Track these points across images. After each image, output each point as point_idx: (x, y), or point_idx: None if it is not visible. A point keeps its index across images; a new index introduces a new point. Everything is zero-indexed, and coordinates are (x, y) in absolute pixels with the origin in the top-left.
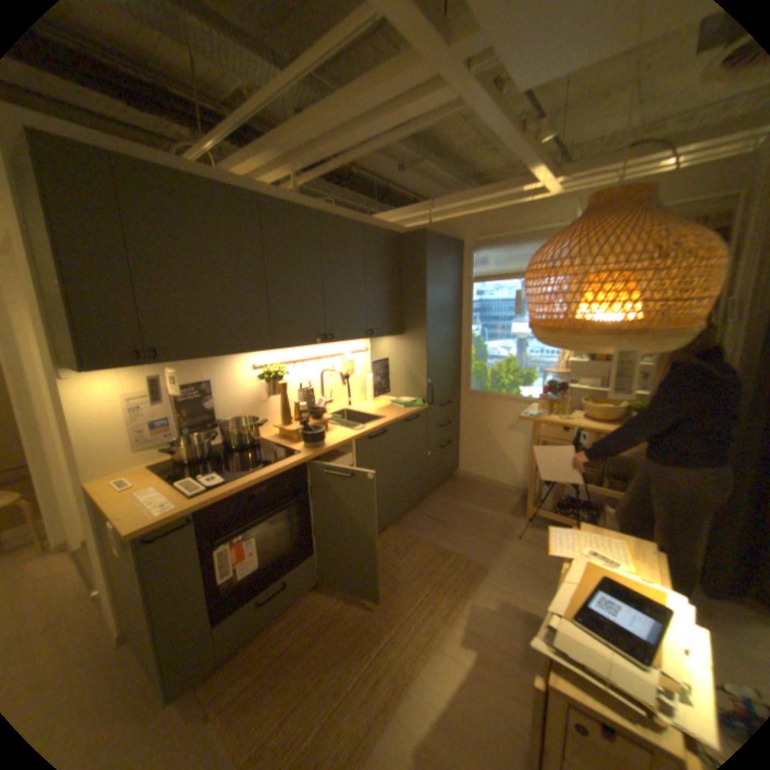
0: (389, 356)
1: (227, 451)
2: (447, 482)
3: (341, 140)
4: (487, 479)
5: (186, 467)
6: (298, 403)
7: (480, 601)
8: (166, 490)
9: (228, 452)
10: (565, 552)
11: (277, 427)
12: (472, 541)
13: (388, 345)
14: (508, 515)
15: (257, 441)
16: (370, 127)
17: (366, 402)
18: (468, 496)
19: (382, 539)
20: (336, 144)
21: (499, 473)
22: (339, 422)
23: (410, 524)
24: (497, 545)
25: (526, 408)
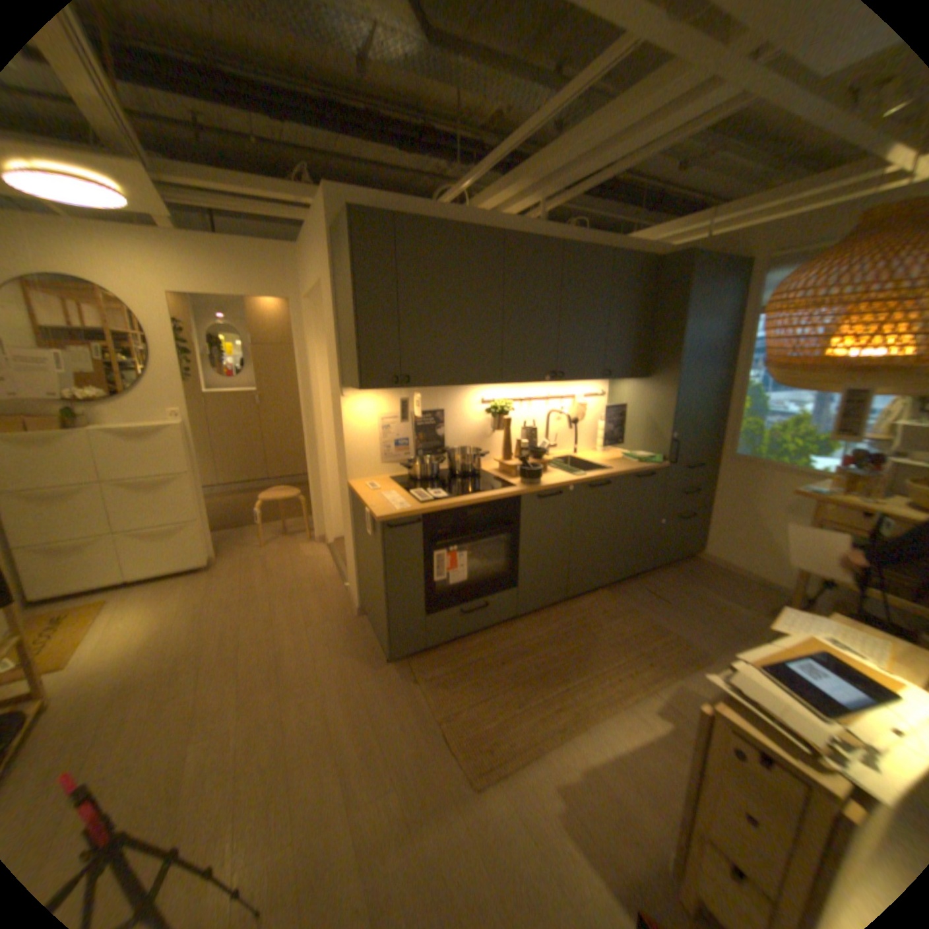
0: (628, 402)
1: (450, 476)
2: (685, 563)
3: (595, 161)
4: (744, 571)
5: (418, 482)
6: (519, 442)
7: (693, 685)
8: (404, 495)
9: (451, 477)
10: (794, 631)
11: (496, 461)
12: (701, 629)
13: (629, 389)
14: (762, 615)
15: (477, 471)
16: (628, 143)
17: (593, 452)
18: (711, 583)
19: (590, 599)
20: (589, 165)
21: (762, 565)
22: (559, 467)
23: (626, 594)
24: (735, 641)
25: (817, 486)
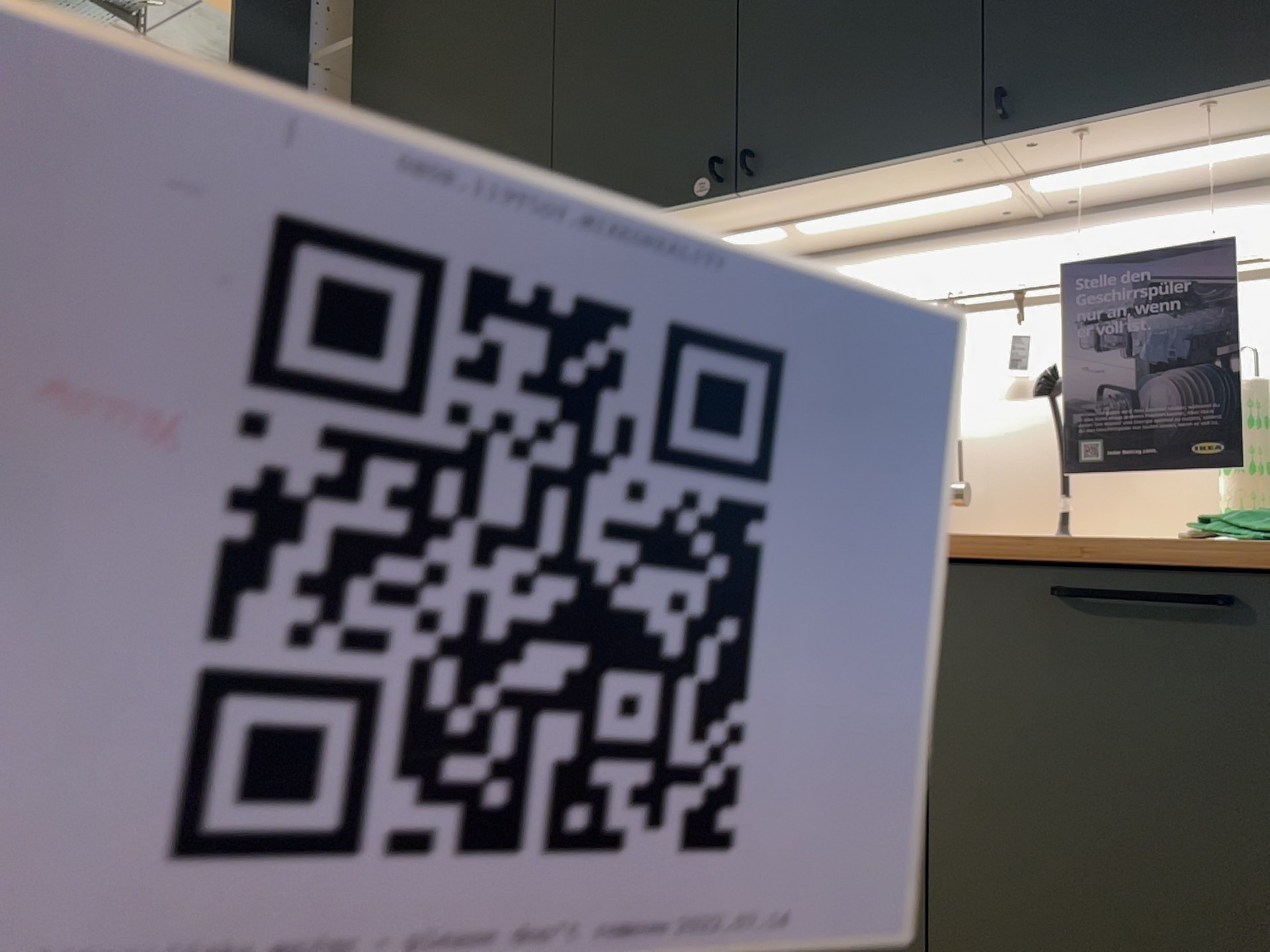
0: None
1: None
2: None
3: None
4: None
5: None
6: None
7: None
8: None
9: None
10: None
11: None
12: None
13: None
14: None
15: None
16: None
17: None
18: None
19: None
20: None
21: None
22: None
23: None
24: None
25: None
